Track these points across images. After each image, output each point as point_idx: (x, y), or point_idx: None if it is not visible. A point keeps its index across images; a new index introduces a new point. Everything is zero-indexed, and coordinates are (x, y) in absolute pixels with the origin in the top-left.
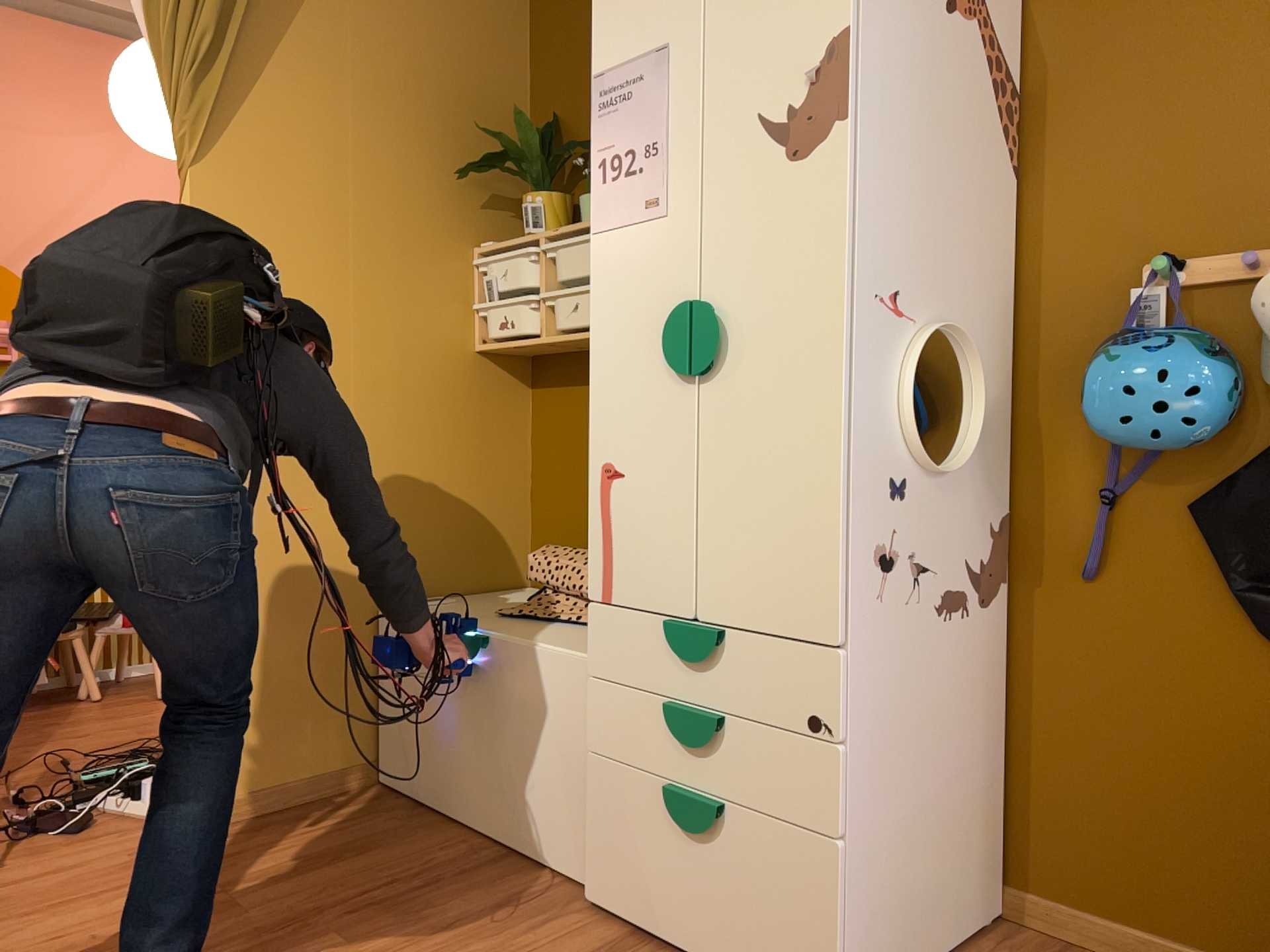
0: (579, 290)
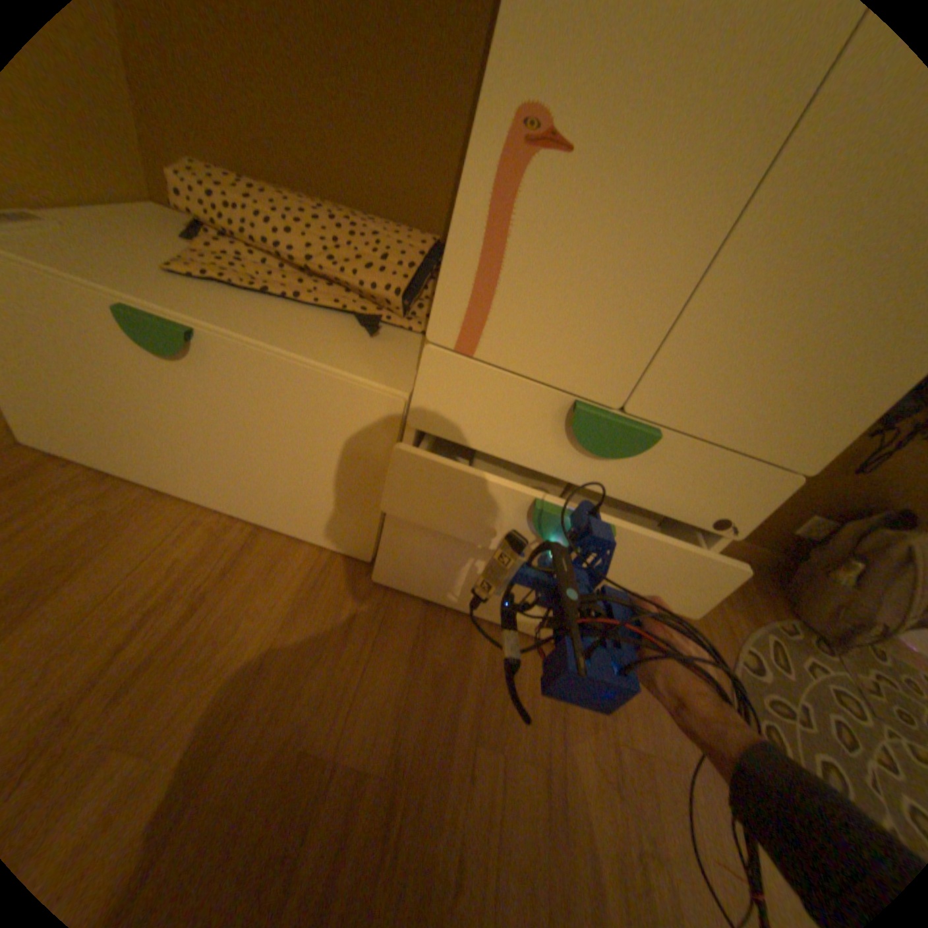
0: None
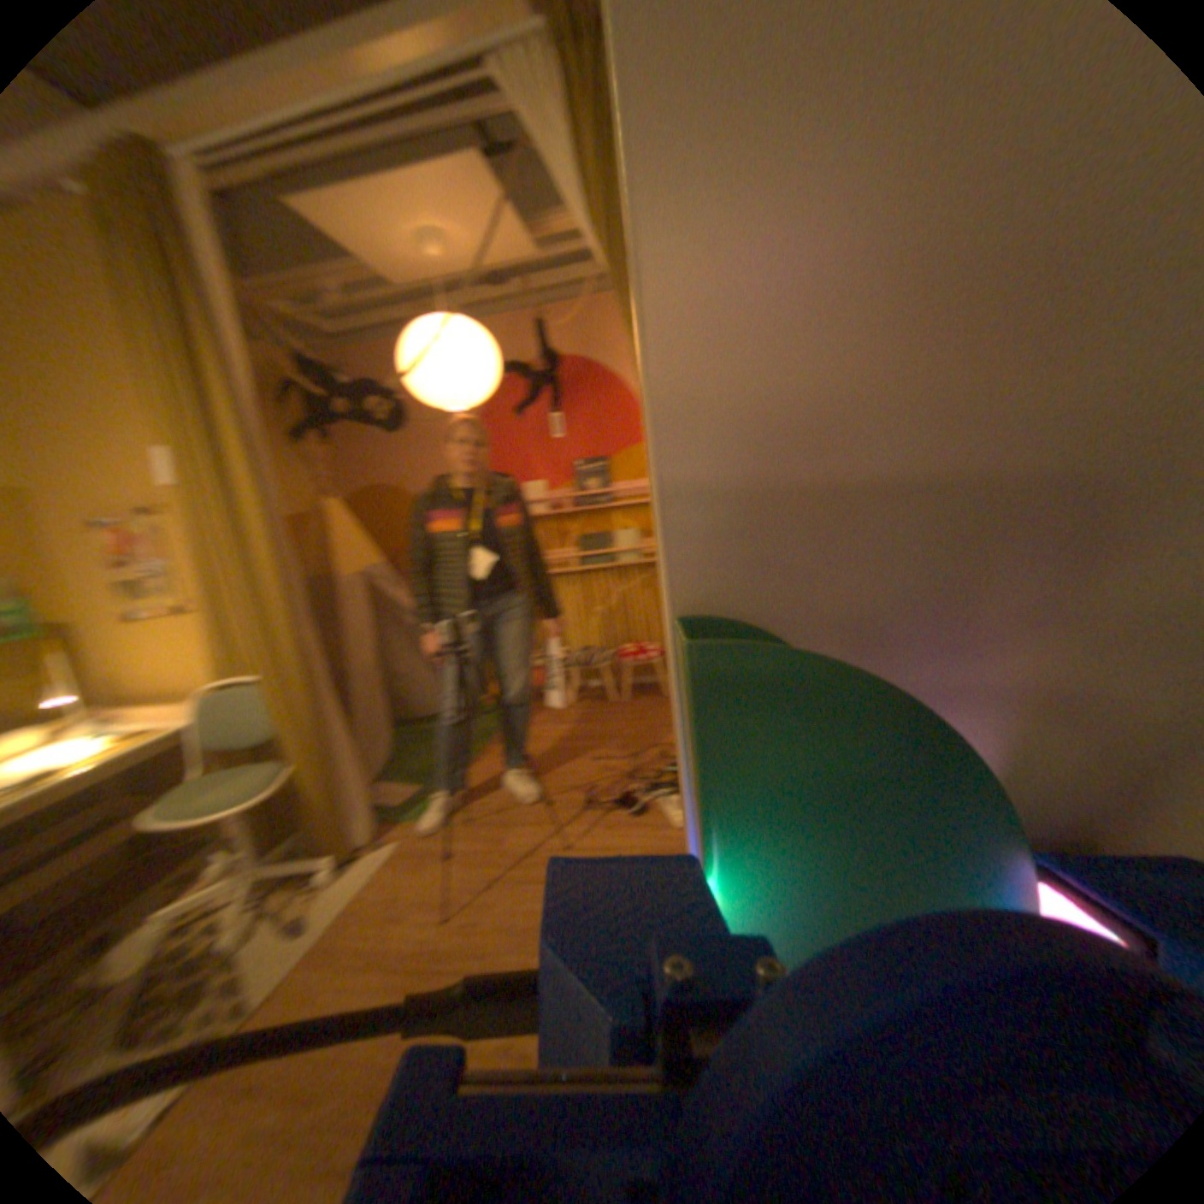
0: None
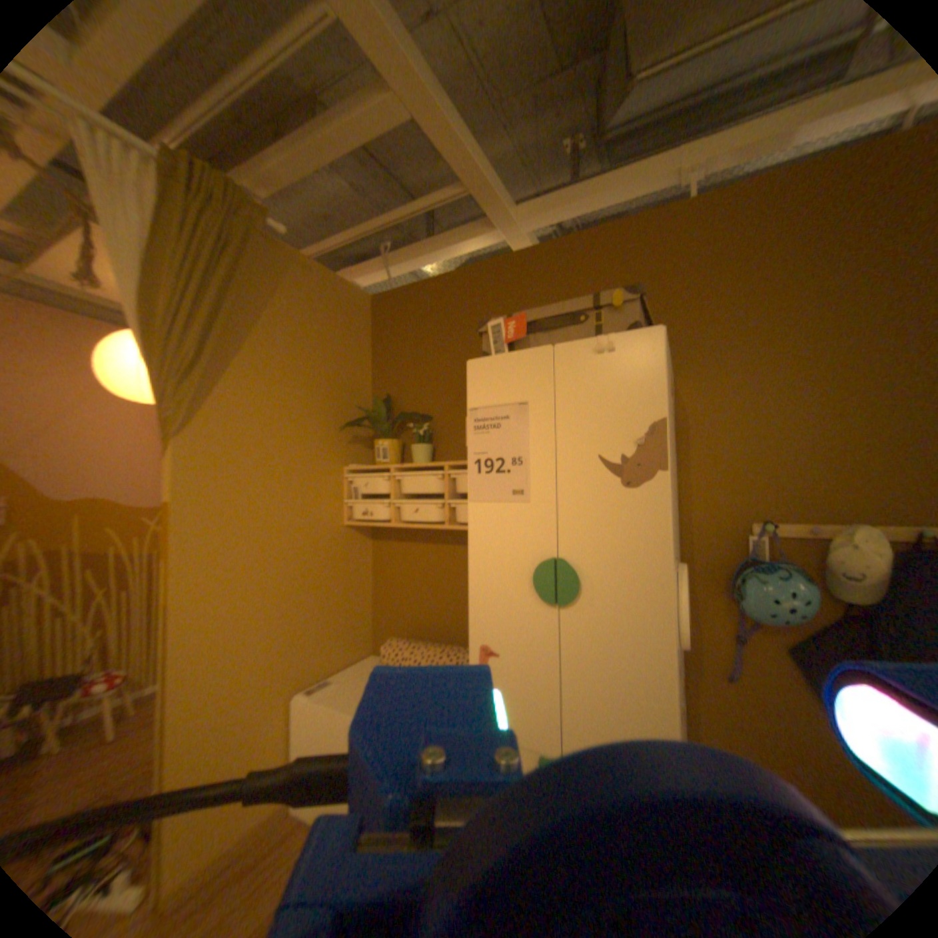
0: (420, 501)
